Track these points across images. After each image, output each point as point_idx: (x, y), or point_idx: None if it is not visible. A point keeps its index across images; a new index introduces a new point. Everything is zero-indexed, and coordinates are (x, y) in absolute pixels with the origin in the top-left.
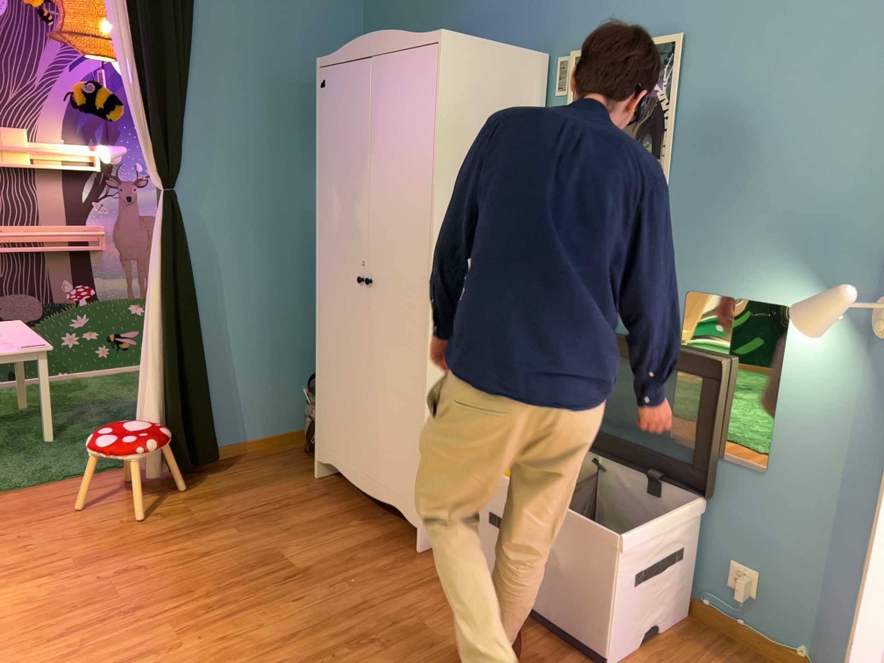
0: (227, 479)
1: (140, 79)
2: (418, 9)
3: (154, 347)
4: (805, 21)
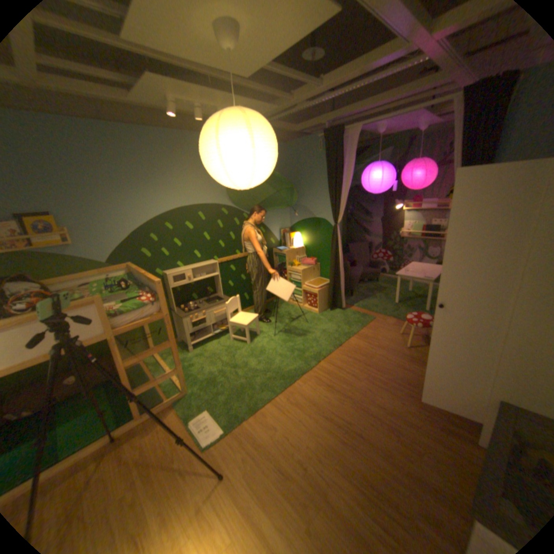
0: None
1: None
2: None
3: None
4: None
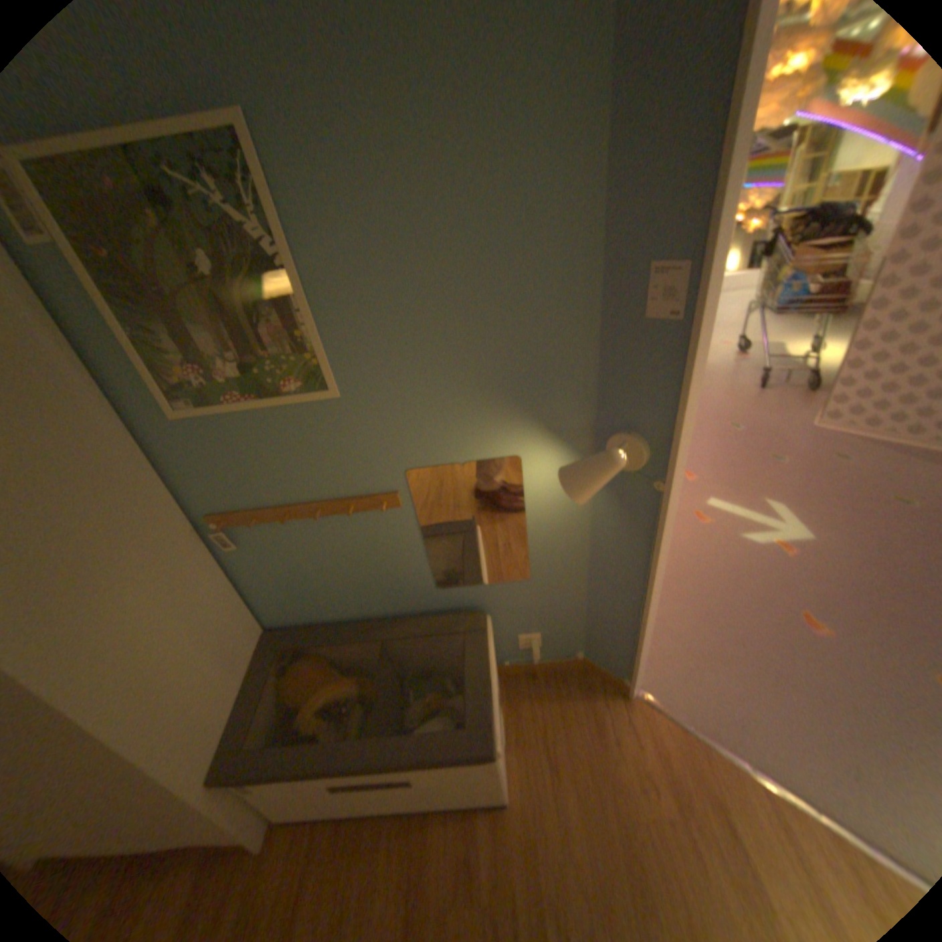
0: None
1: None
2: None
3: None
4: (447, 79)
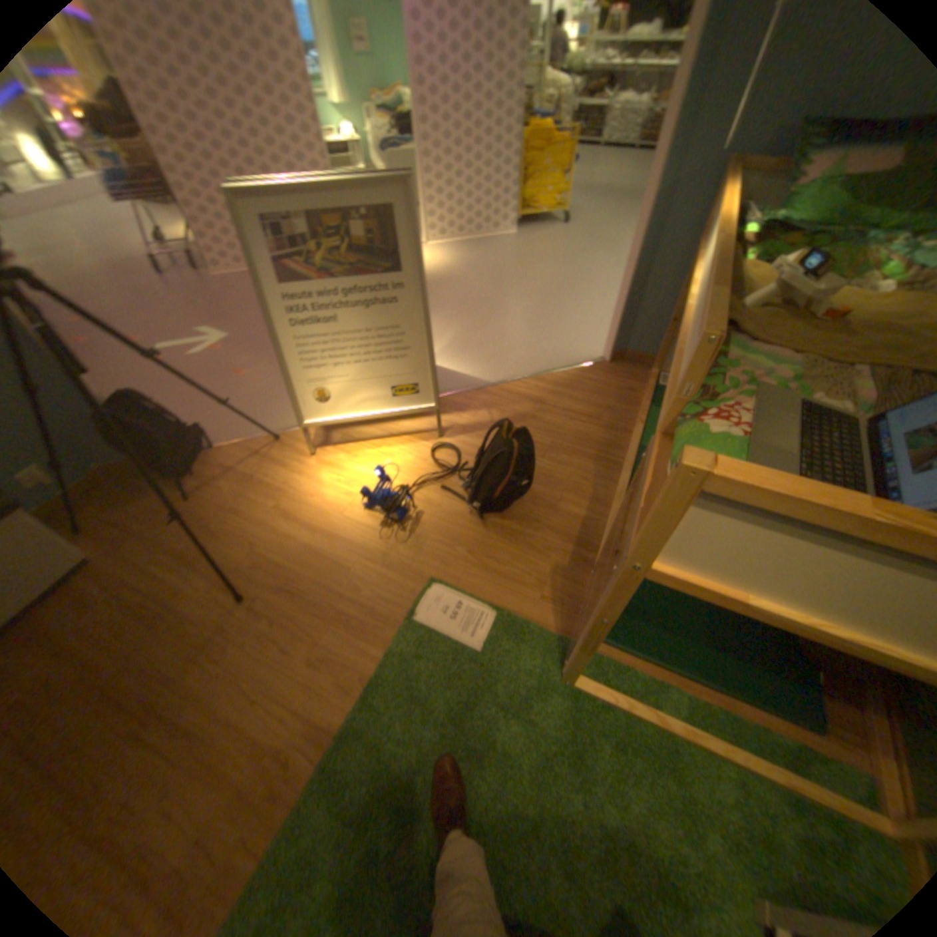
0: None
1: None
2: None
3: None
4: None
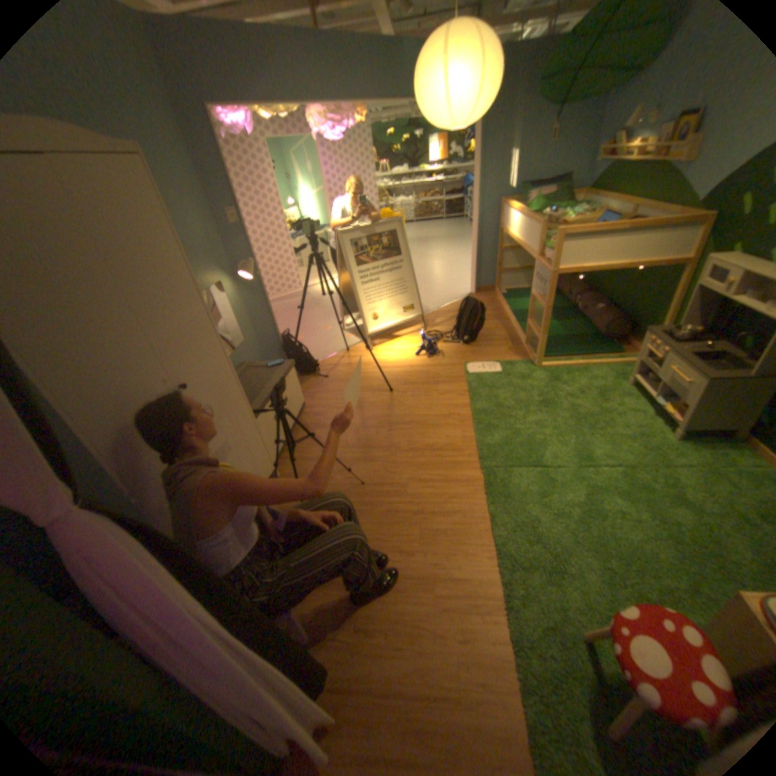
0: None
1: None
2: None
3: (252, 670)
4: (164, 162)
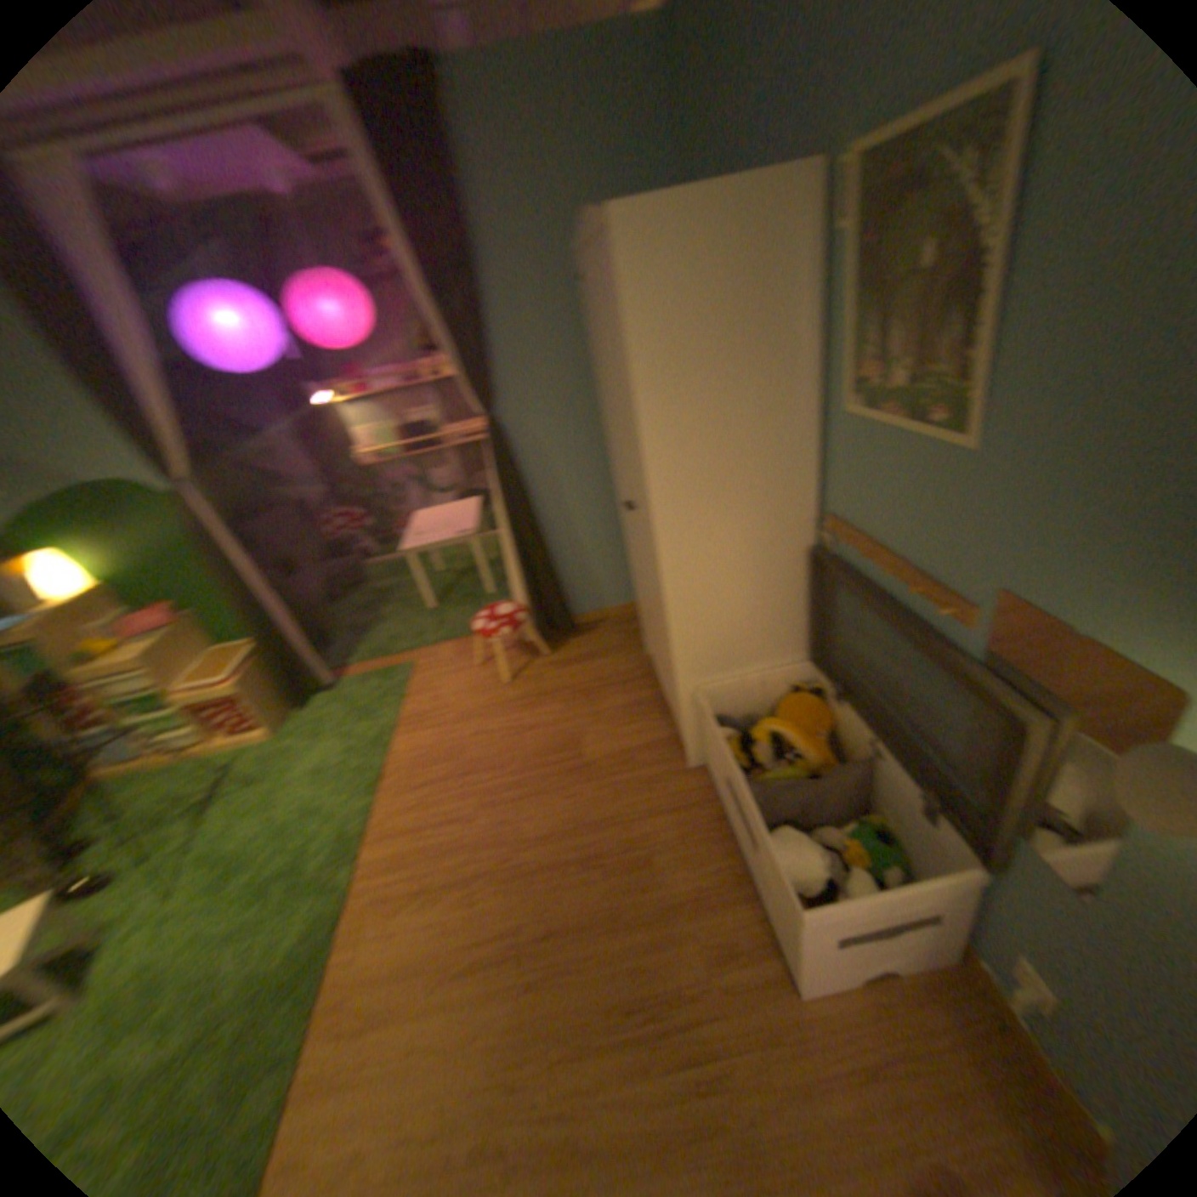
0: (585, 646)
1: (444, 316)
2: (710, 108)
3: (513, 547)
4: None
